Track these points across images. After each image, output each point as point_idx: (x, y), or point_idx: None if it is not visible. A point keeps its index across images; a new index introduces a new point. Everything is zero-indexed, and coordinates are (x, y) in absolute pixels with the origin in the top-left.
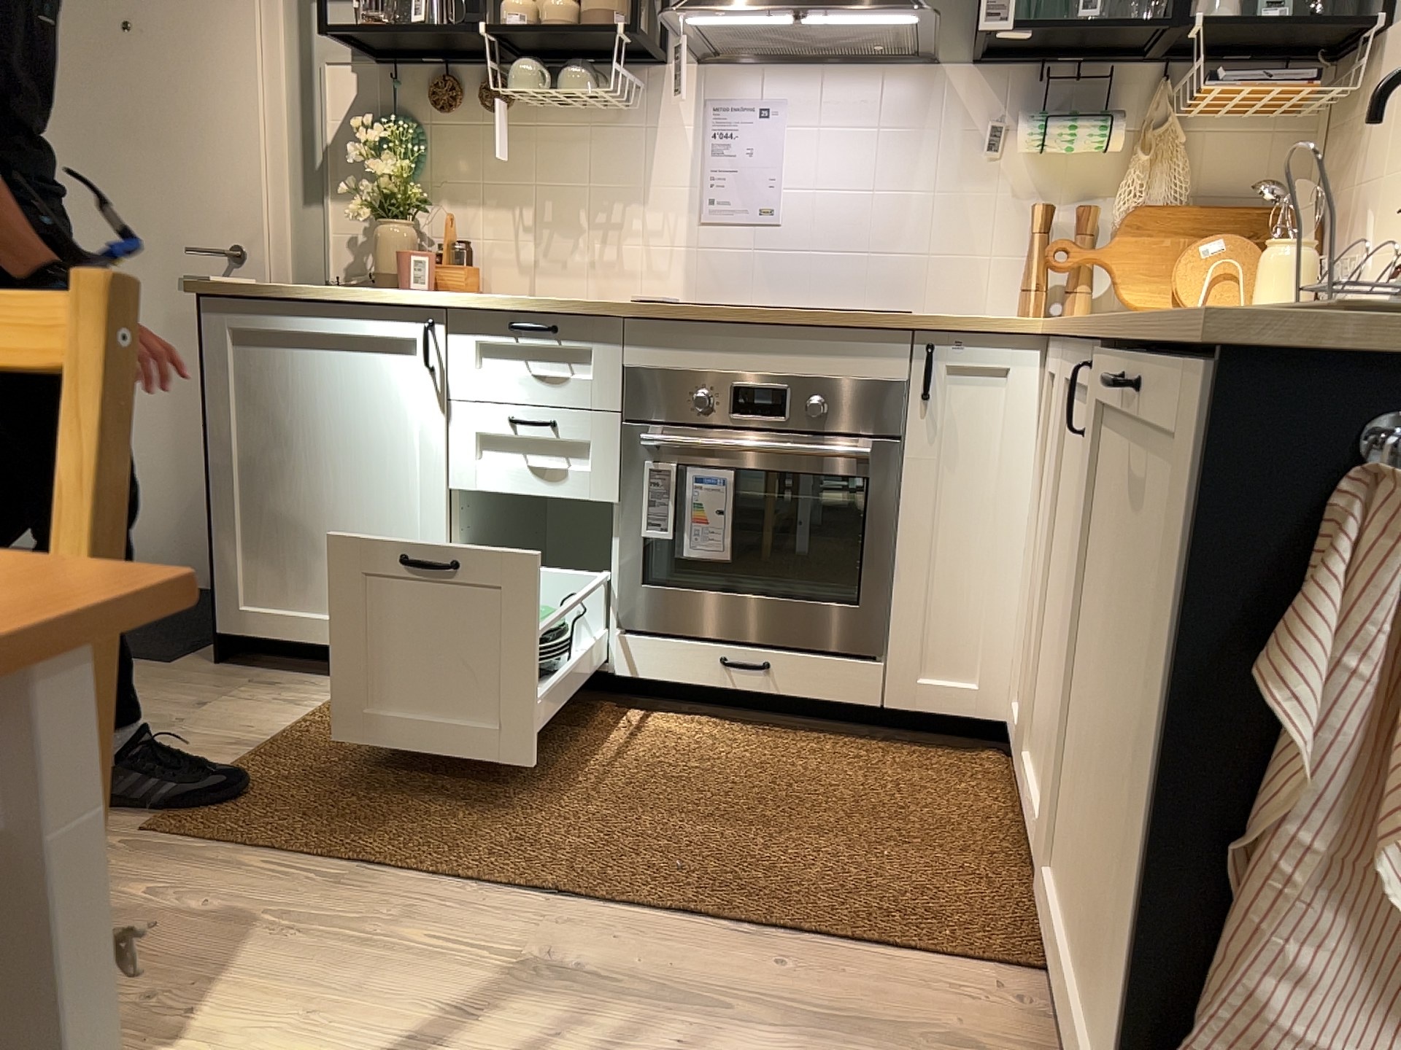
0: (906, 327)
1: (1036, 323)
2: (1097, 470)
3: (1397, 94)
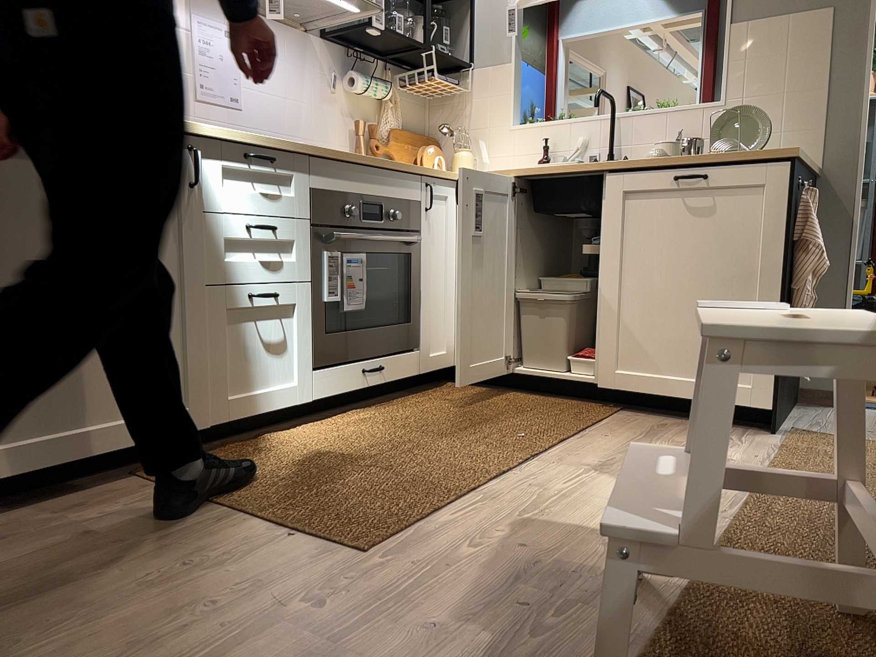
0: (422, 170)
1: (451, 172)
2: (626, 212)
3: (495, 94)
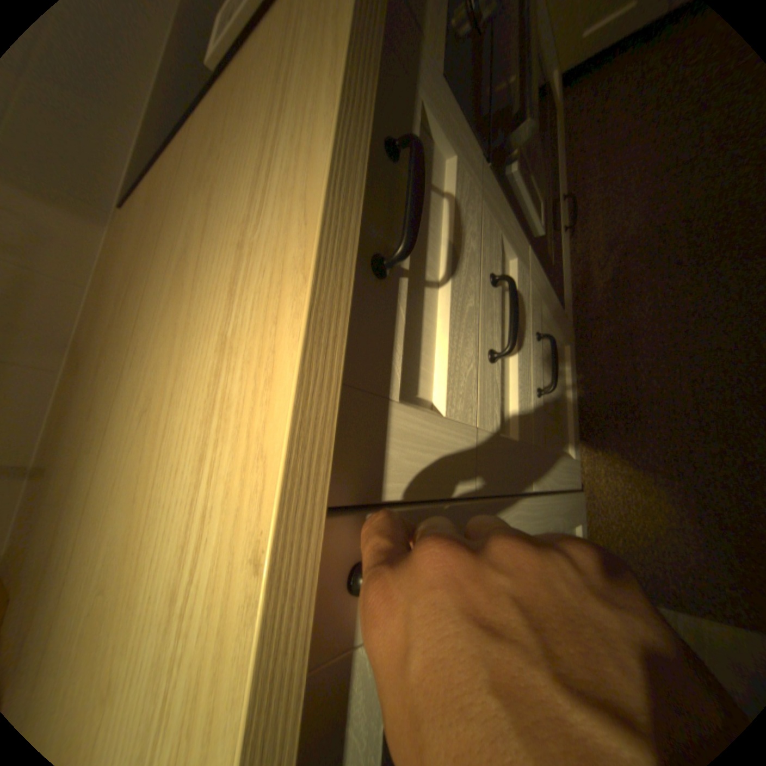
0: None
1: None
2: None
3: None
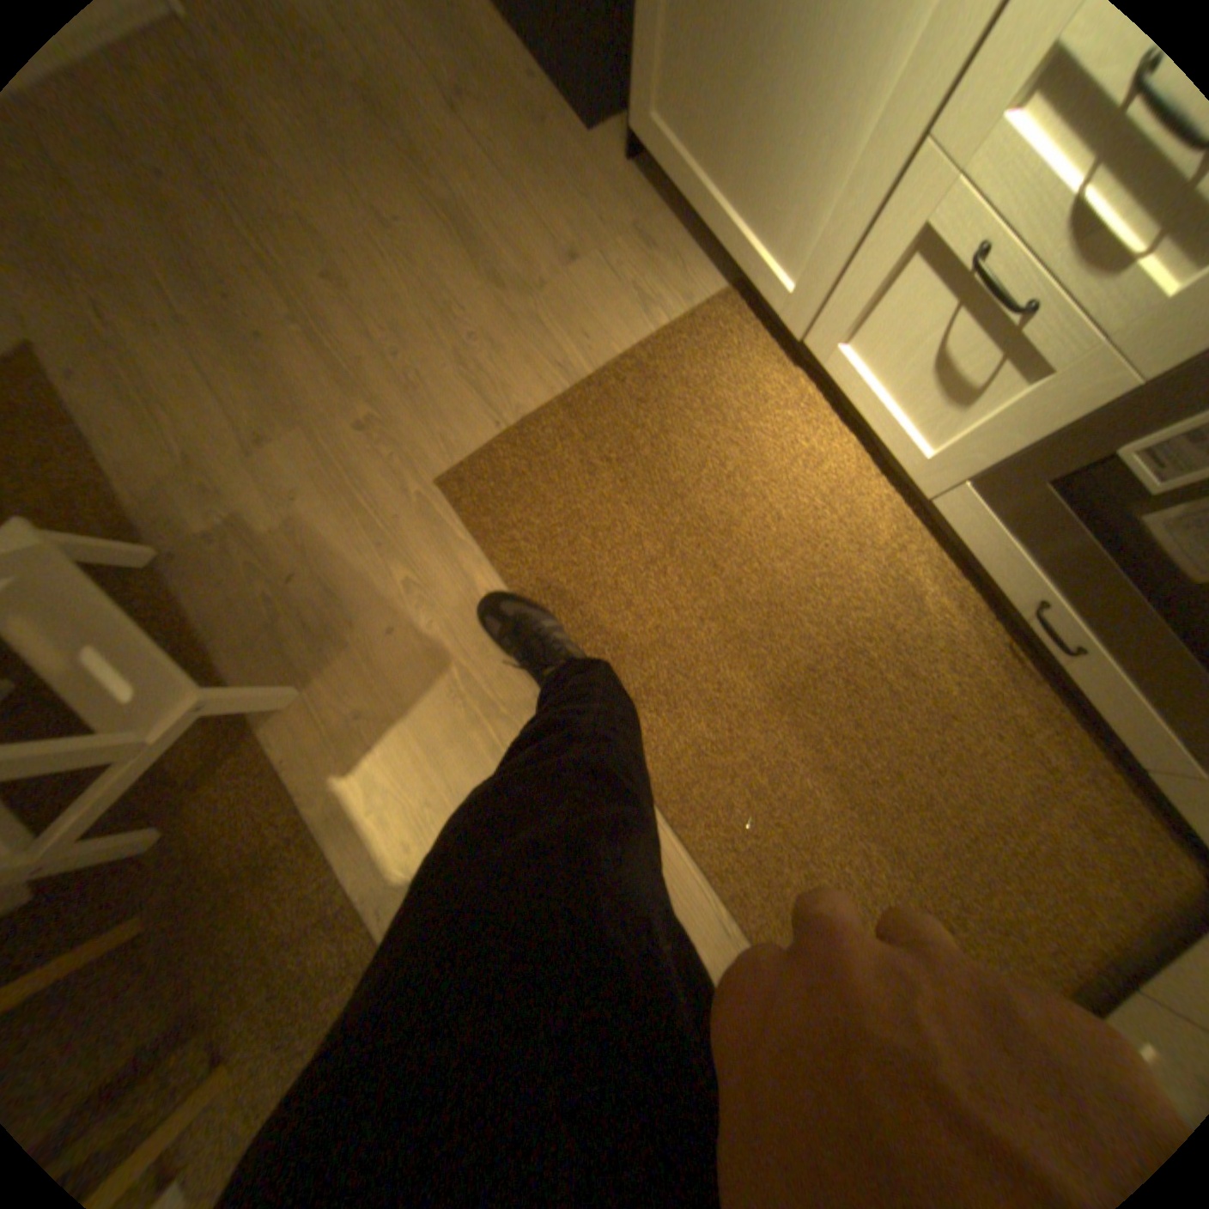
0: None
1: None
2: None
3: None
